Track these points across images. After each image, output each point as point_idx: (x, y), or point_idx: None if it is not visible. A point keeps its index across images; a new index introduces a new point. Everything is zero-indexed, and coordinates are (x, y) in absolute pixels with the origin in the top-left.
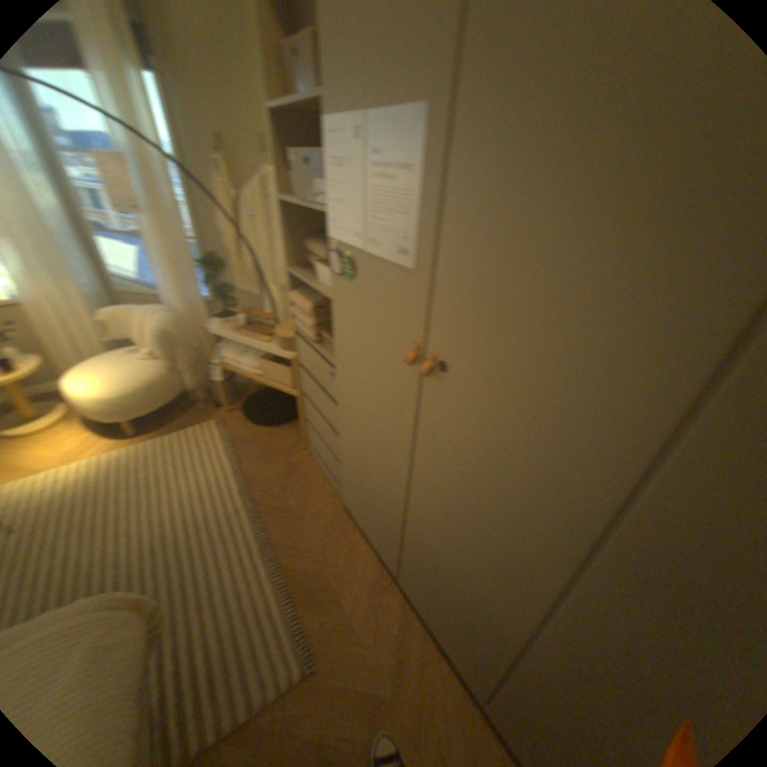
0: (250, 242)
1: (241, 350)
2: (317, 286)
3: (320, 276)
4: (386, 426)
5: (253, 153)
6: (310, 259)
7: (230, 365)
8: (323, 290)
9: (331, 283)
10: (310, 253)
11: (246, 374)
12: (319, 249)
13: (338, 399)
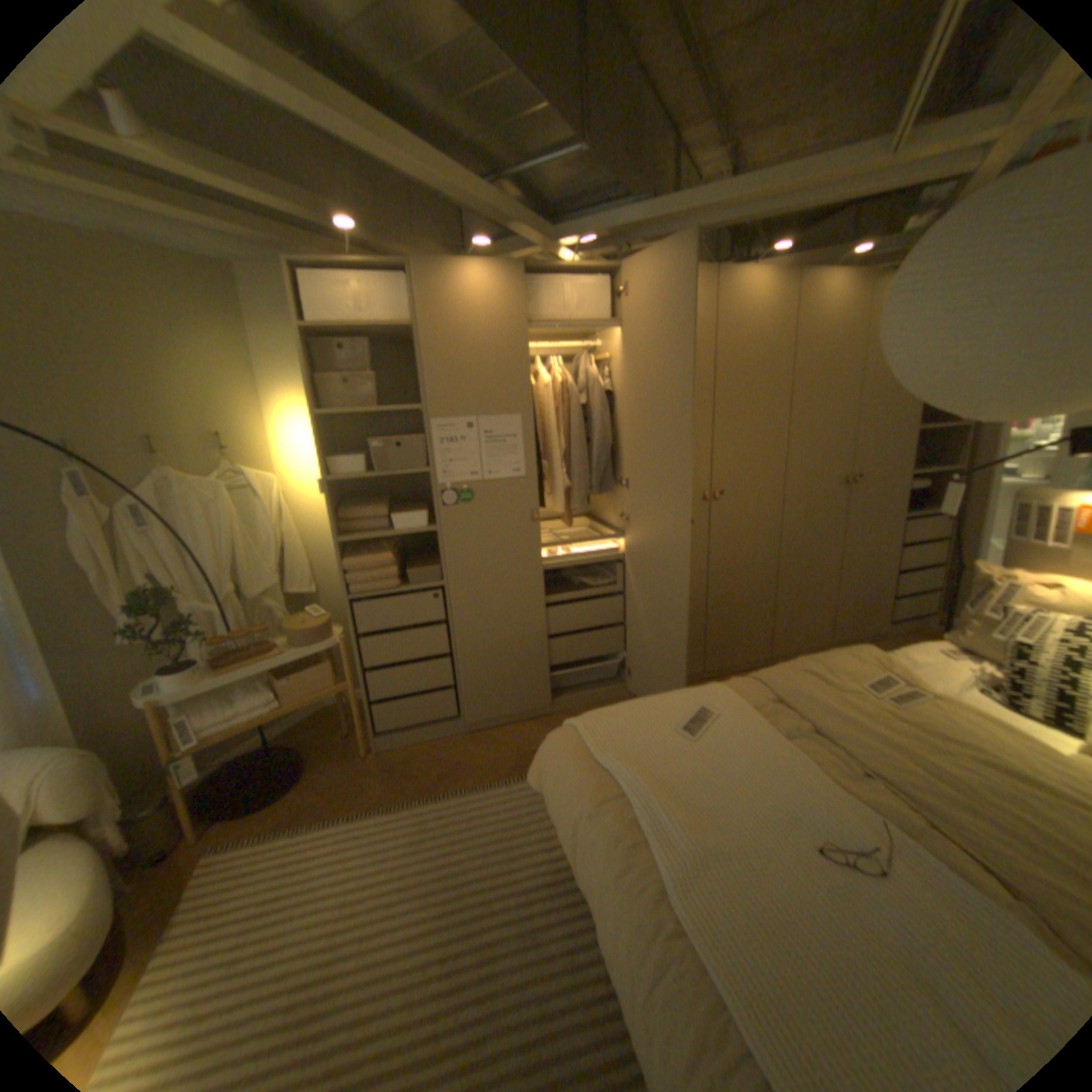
0: (154, 565)
1: (220, 703)
2: (403, 532)
3: (402, 524)
4: (520, 579)
5: (137, 457)
6: (350, 526)
7: (219, 730)
8: (414, 531)
9: (423, 522)
10: (349, 521)
11: (256, 721)
12: (375, 510)
13: (456, 607)
